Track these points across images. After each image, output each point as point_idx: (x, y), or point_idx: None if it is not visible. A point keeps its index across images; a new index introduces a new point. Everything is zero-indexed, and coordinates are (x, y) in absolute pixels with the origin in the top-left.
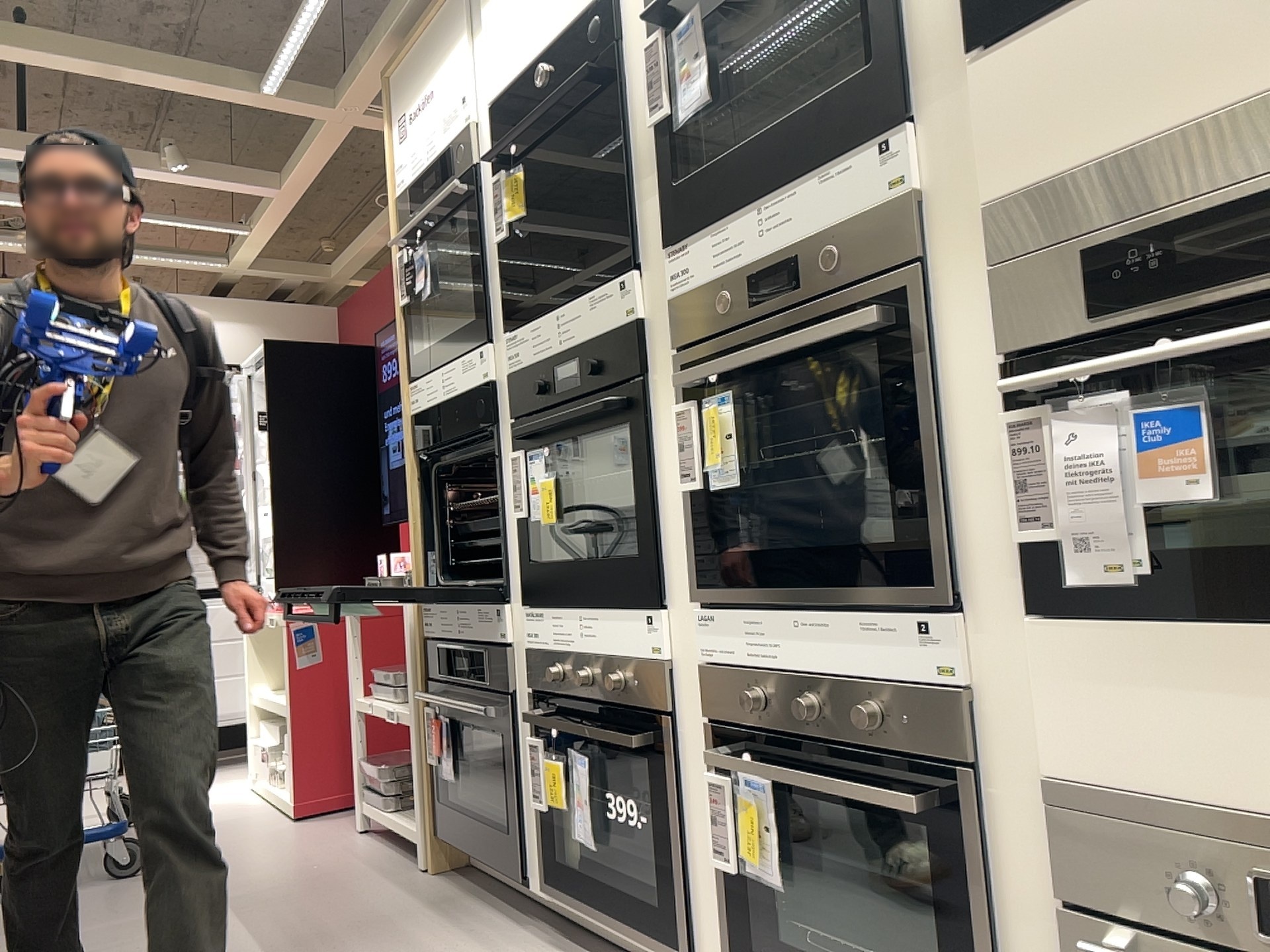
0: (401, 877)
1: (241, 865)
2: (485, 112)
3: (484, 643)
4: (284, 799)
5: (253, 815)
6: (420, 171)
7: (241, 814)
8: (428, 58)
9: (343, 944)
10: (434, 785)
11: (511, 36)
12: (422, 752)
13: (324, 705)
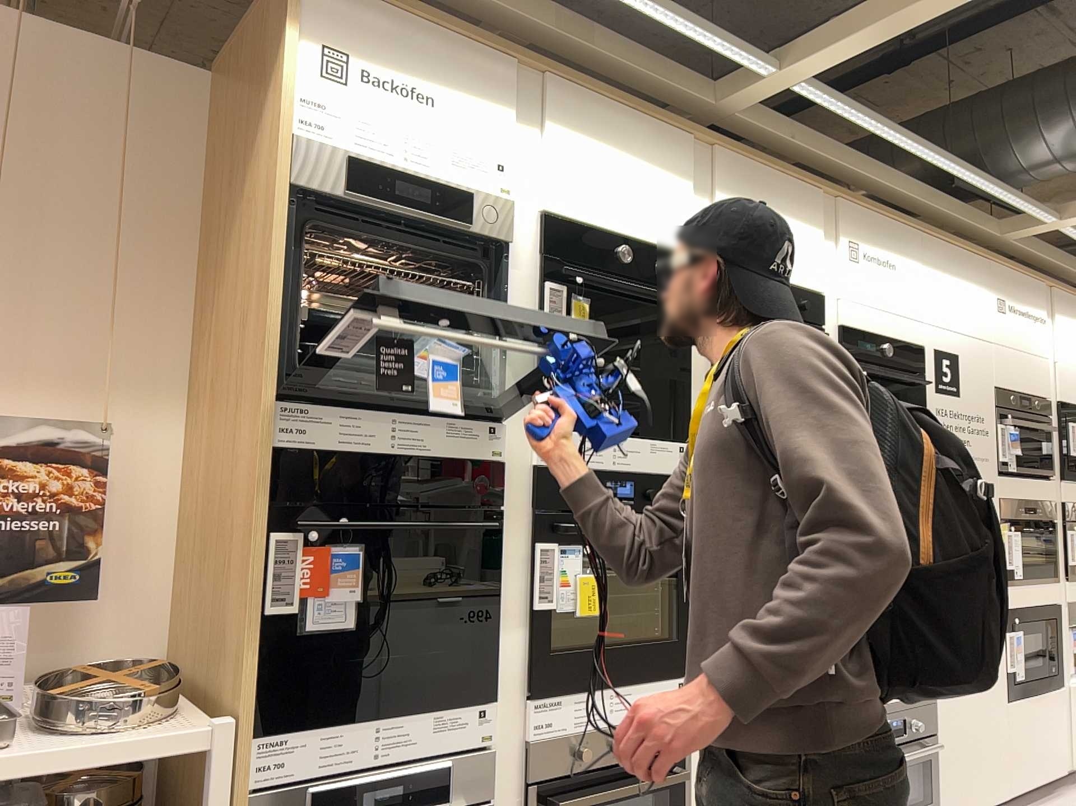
0: None
1: None
2: (527, 204)
3: (442, 755)
4: None
5: None
6: (387, 159)
7: None
8: (434, 59)
9: None
10: None
11: (590, 186)
12: None
13: None
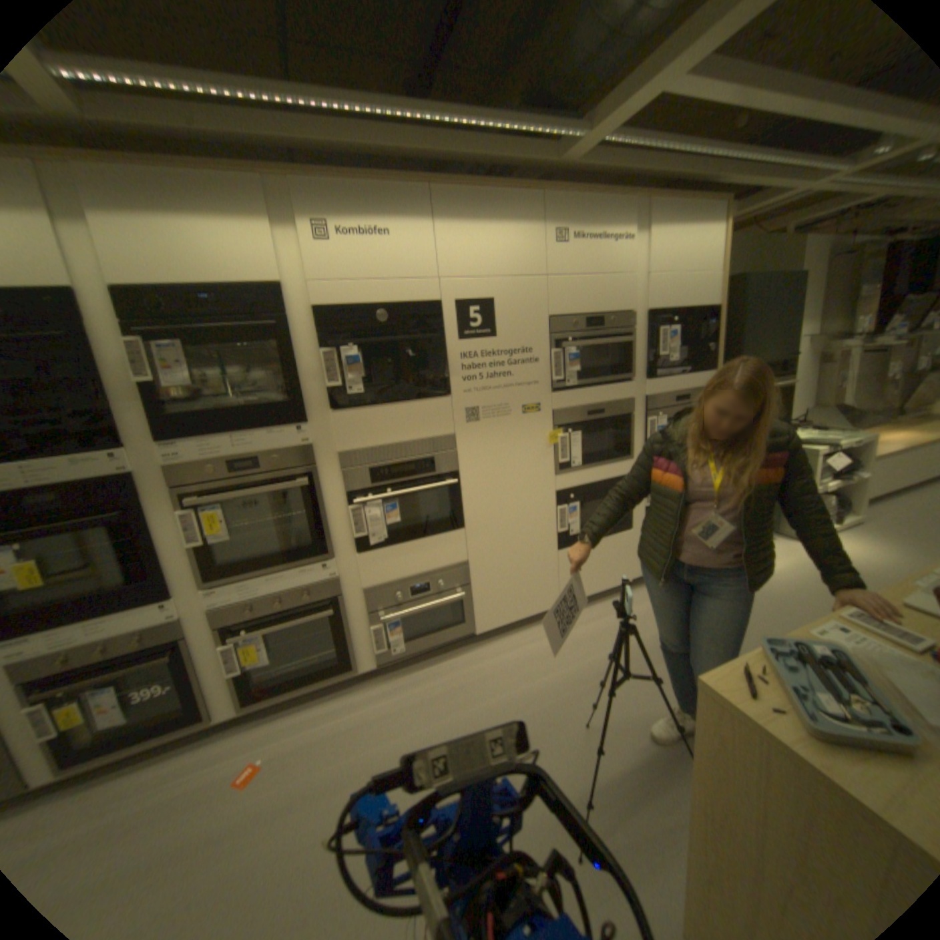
0: None
1: None
2: None
3: None
4: None
5: None
6: None
7: None
8: None
9: None
10: None
11: None
12: None
13: None
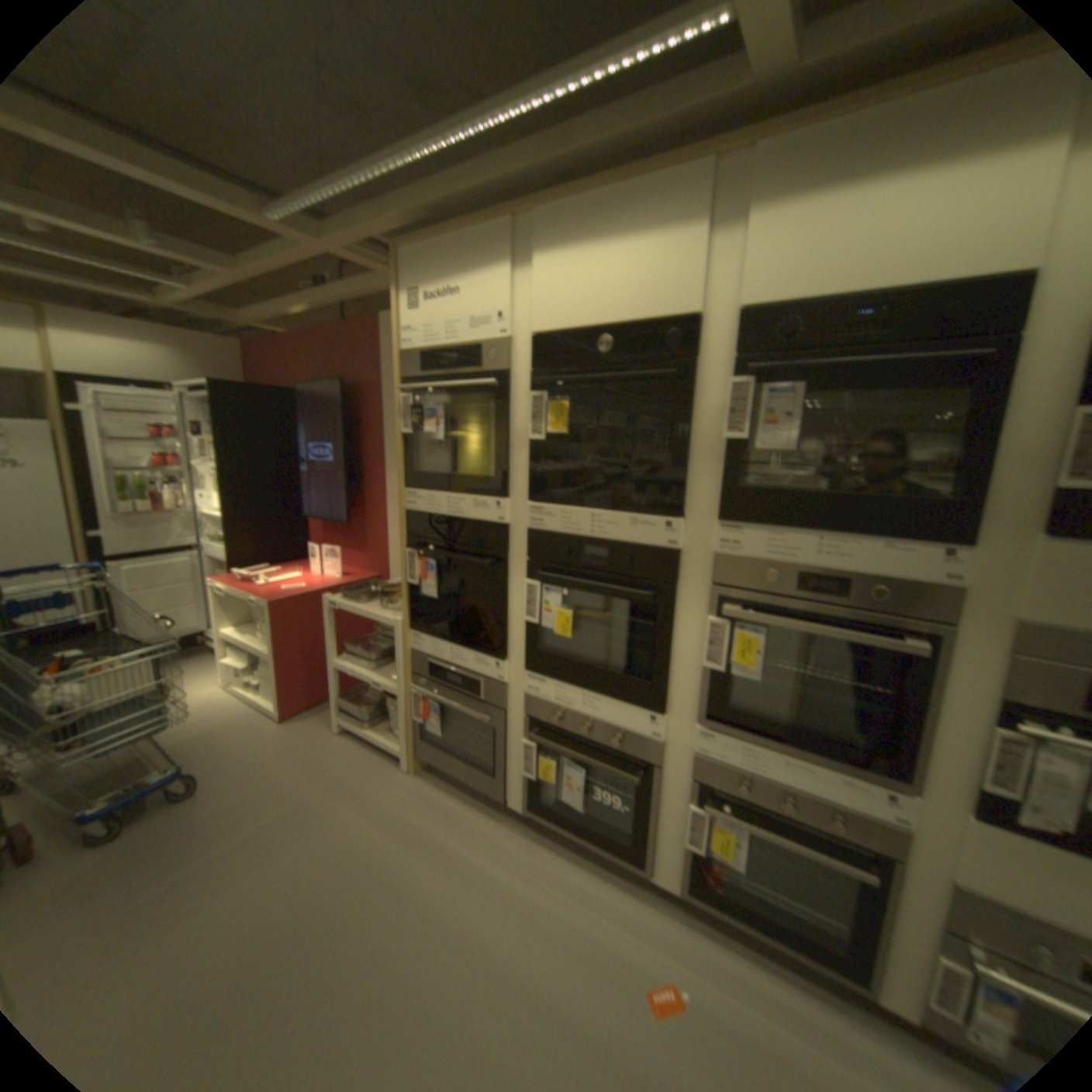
0: (393, 783)
1: (268, 780)
2: (521, 333)
3: (478, 676)
4: (264, 711)
5: (240, 722)
6: (433, 343)
7: (229, 721)
8: (452, 256)
9: (397, 857)
10: (415, 732)
11: (569, 292)
12: (406, 714)
13: (293, 656)
